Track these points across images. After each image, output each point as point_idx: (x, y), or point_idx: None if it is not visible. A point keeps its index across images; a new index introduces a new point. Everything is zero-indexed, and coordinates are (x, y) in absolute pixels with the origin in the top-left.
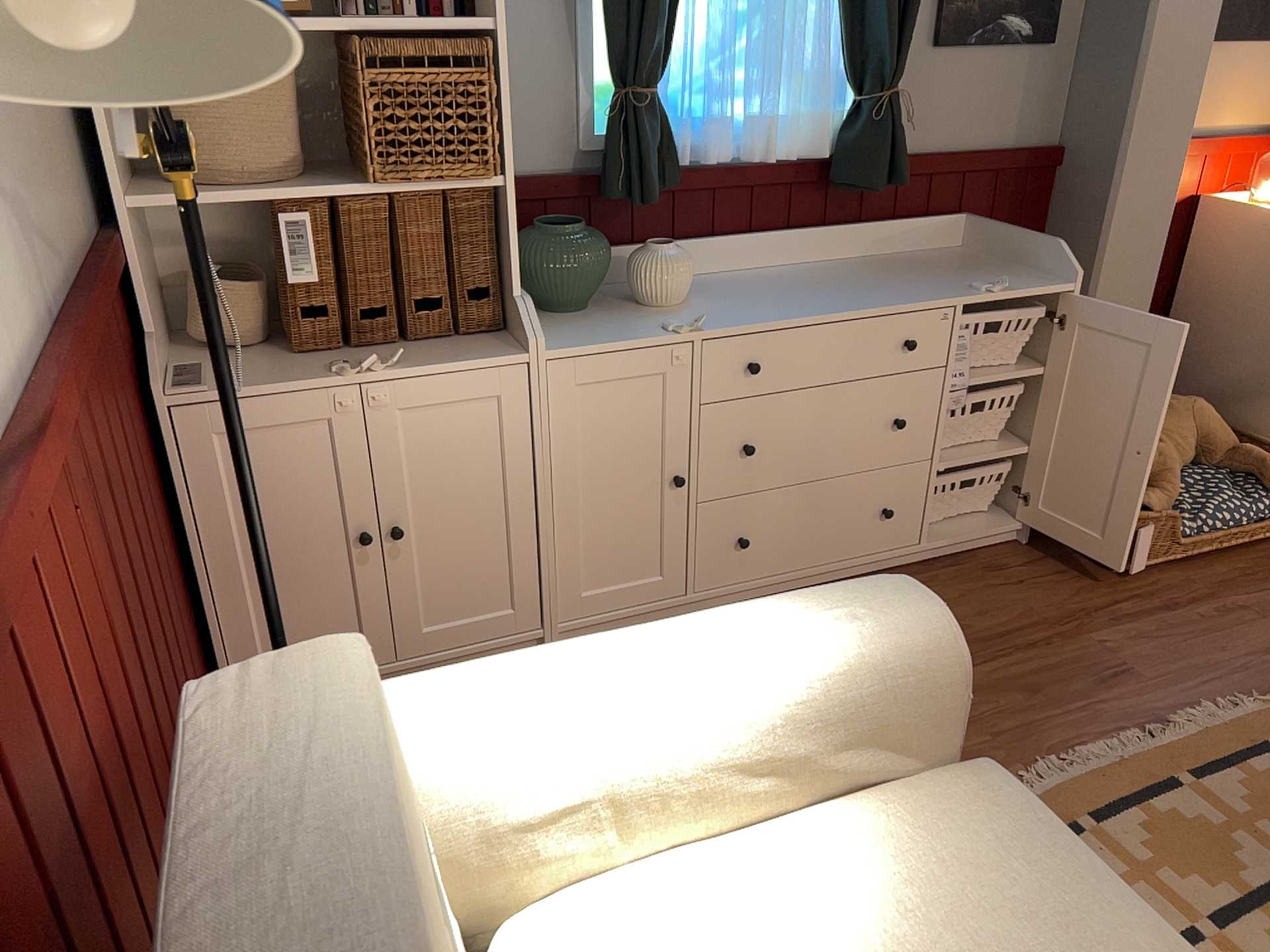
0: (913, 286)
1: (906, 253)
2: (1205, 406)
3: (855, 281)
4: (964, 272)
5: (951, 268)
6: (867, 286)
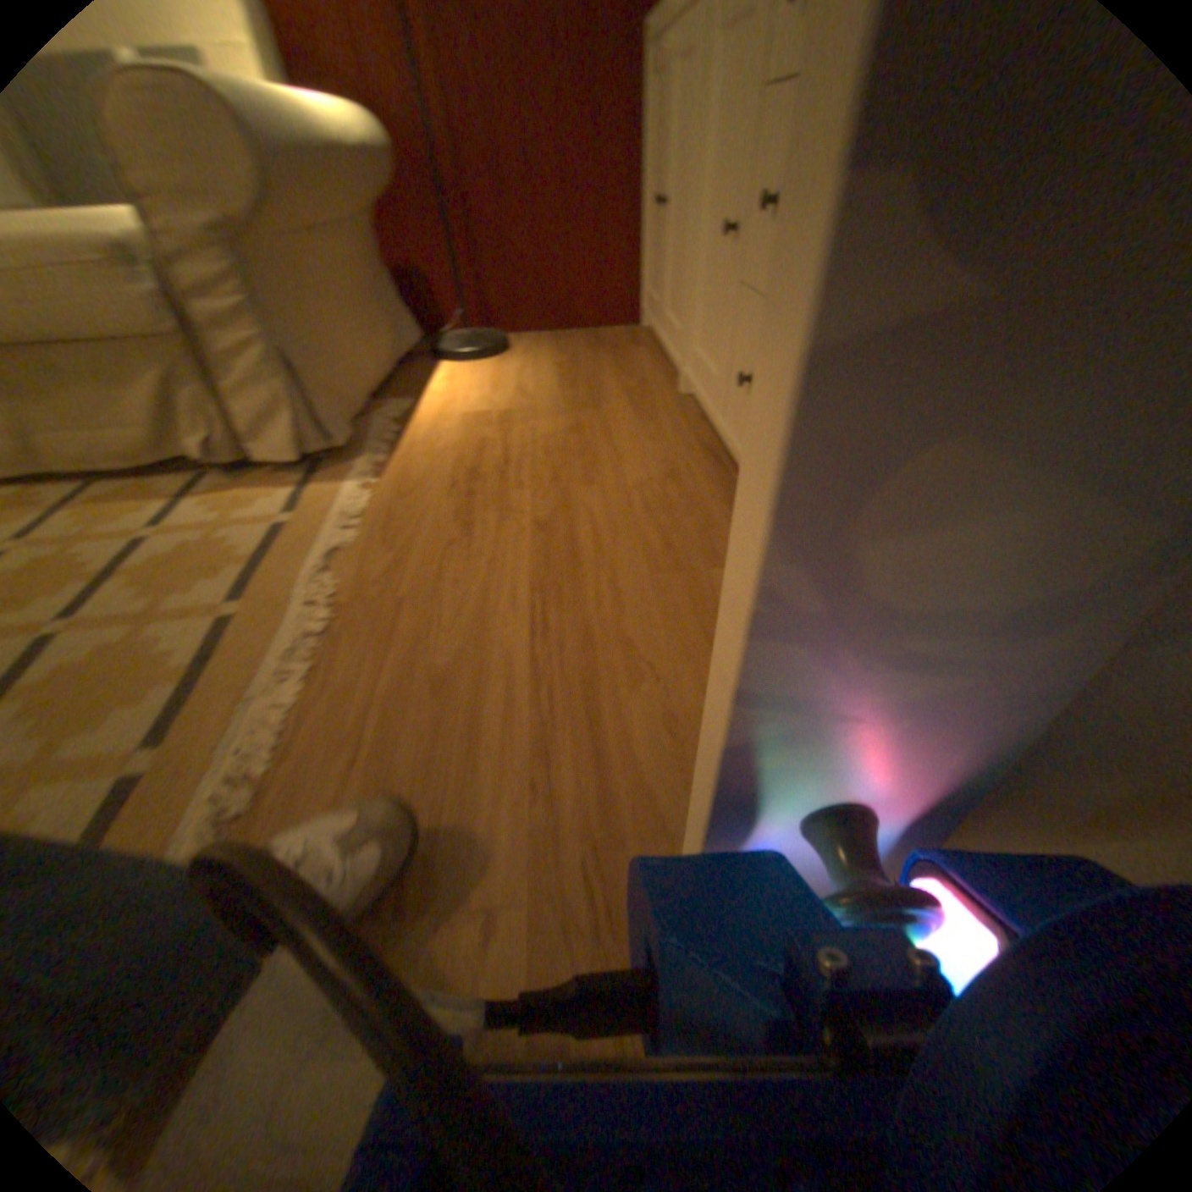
0: None
1: None
2: None
3: None
4: None
5: None
6: None
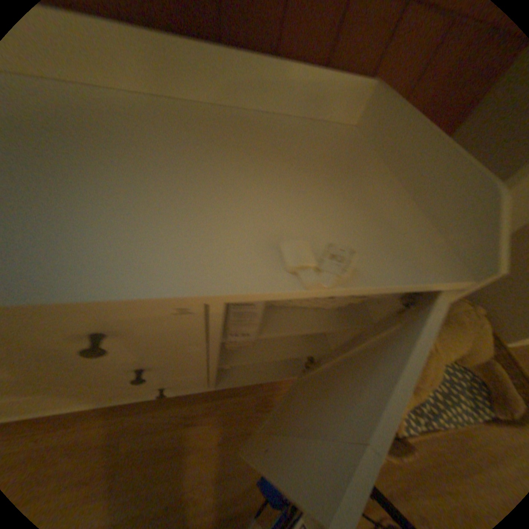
0: (180, 198)
1: (277, 114)
2: (478, 312)
3: (103, 148)
4: (311, 181)
5: (302, 163)
6: (96, 170)
